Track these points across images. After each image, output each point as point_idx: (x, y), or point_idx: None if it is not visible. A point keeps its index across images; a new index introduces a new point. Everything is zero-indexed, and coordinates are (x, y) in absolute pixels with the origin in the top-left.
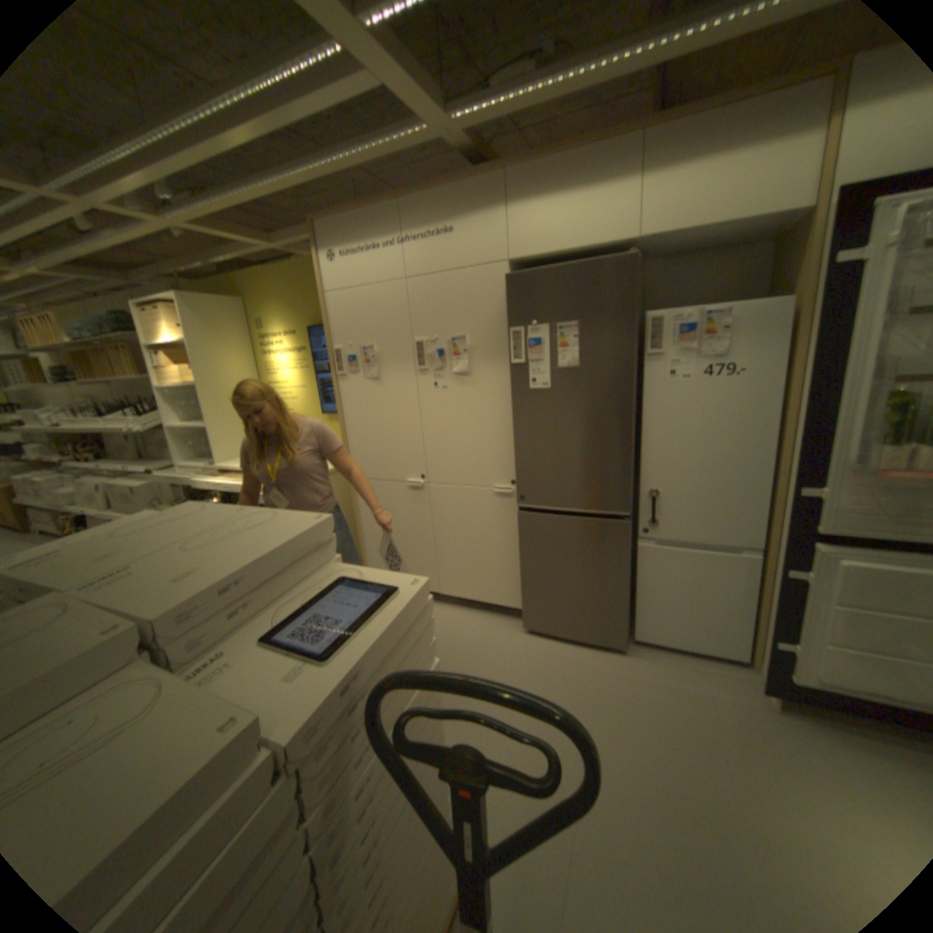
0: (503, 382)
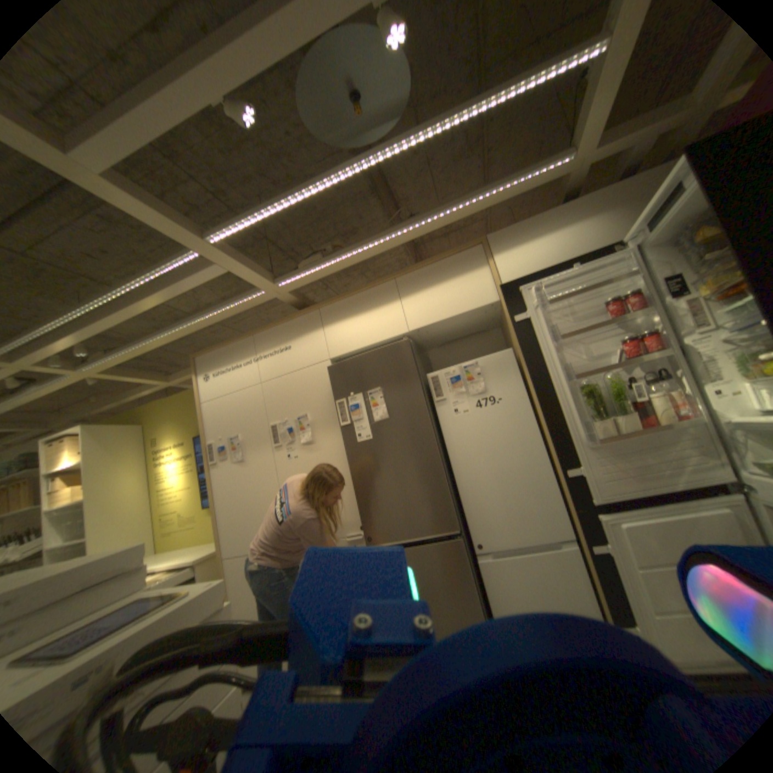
0: (339, 442)
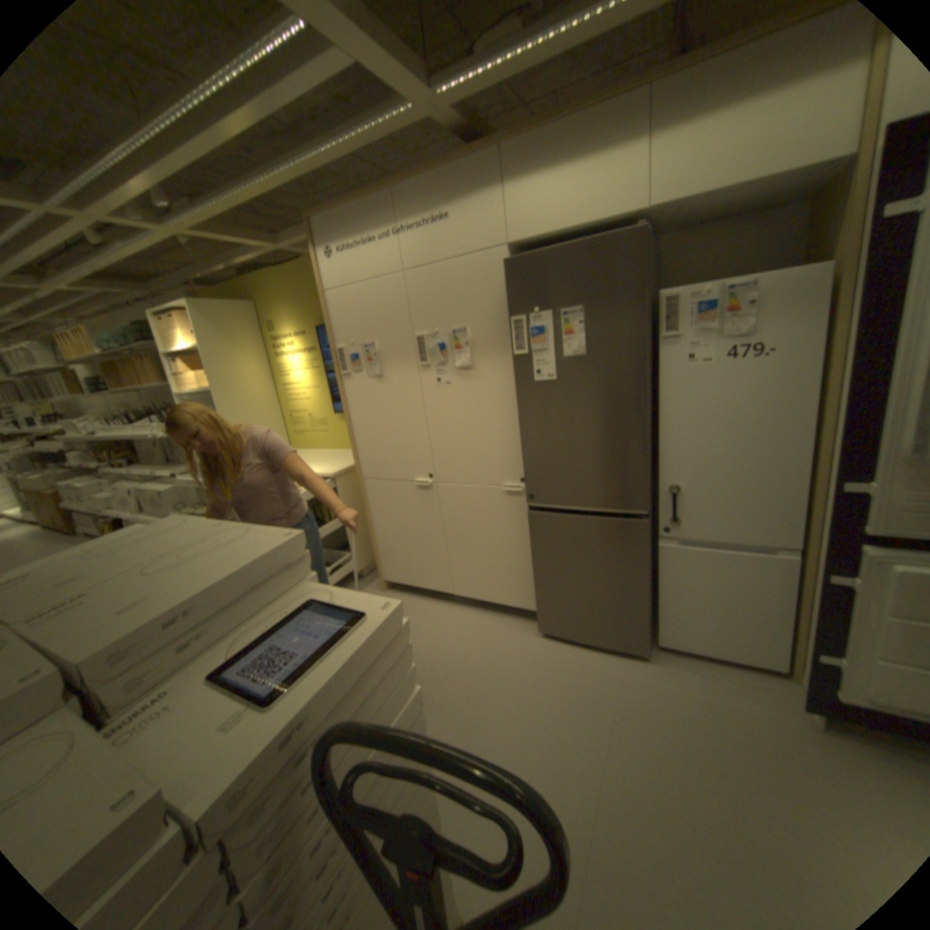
0: (508, 375)
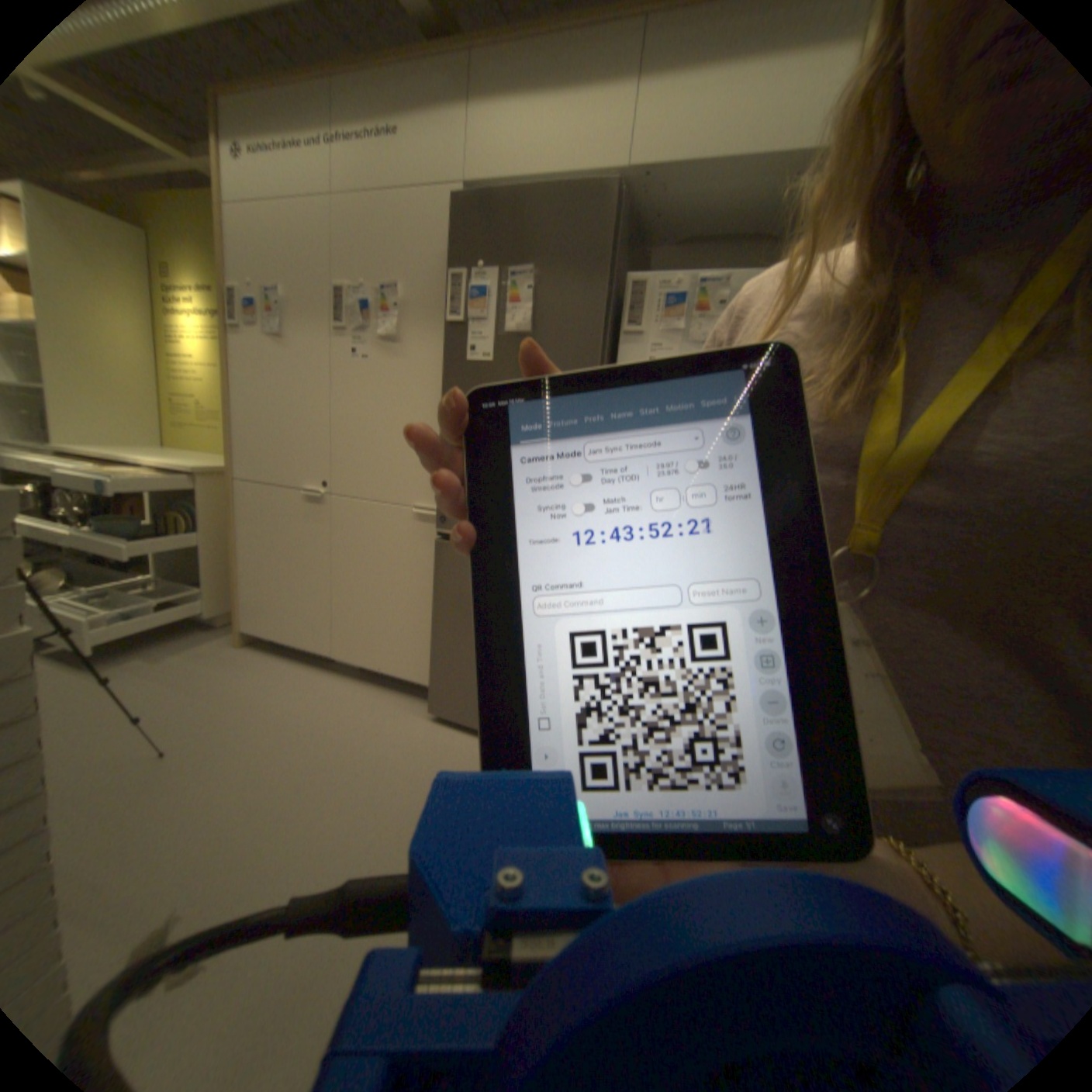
0: (441, 354)
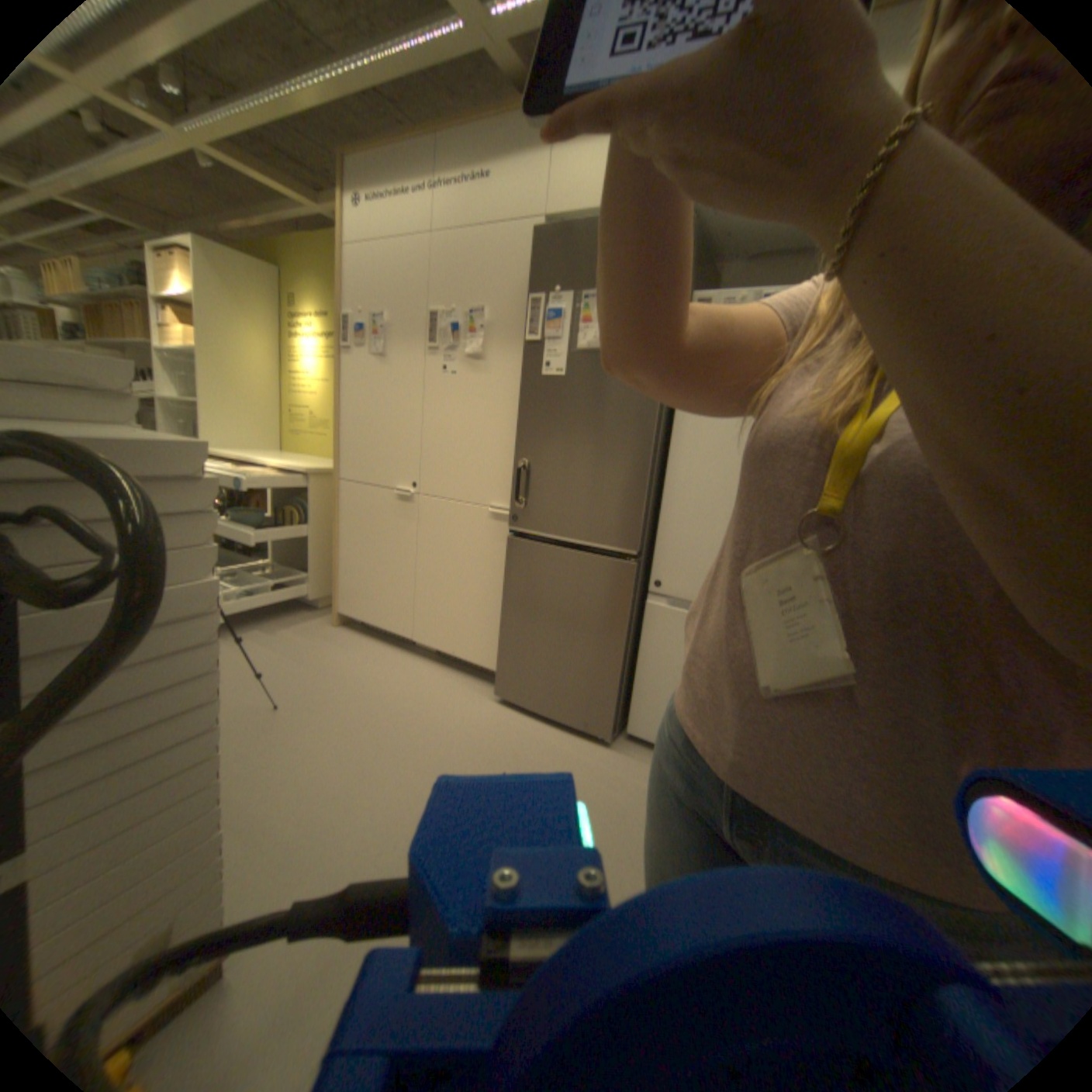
0: (519, 370)
